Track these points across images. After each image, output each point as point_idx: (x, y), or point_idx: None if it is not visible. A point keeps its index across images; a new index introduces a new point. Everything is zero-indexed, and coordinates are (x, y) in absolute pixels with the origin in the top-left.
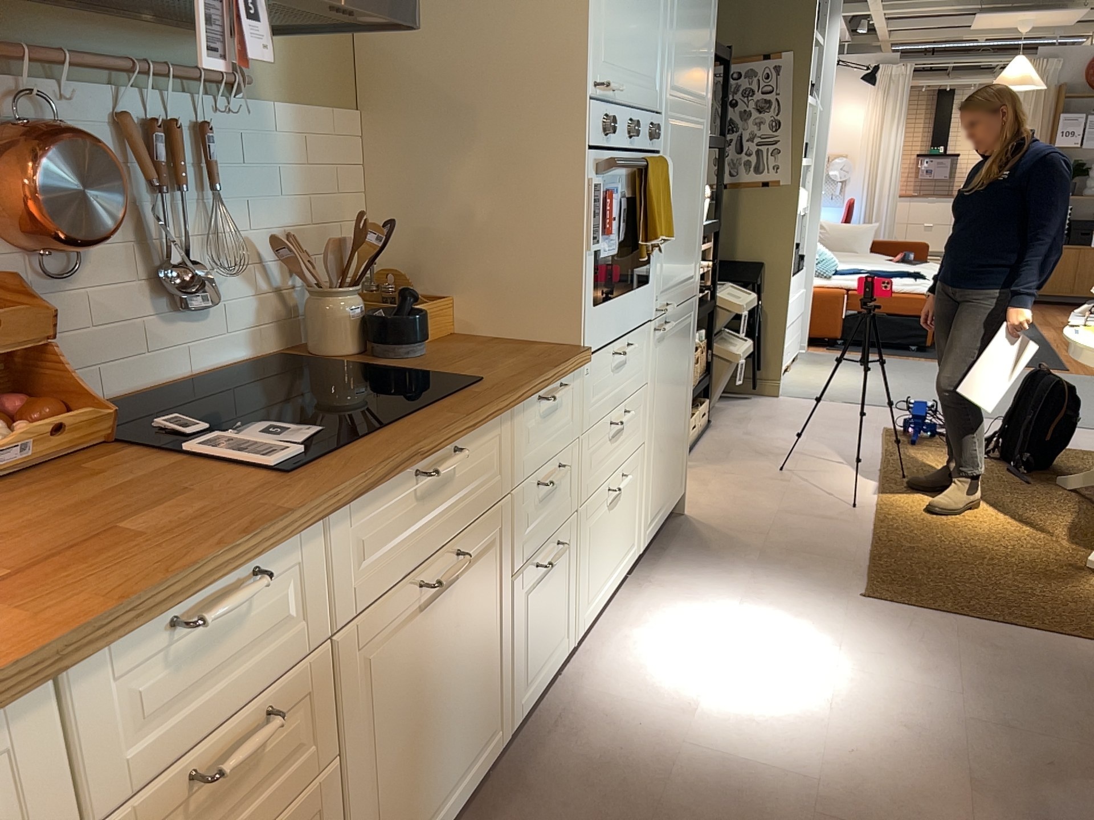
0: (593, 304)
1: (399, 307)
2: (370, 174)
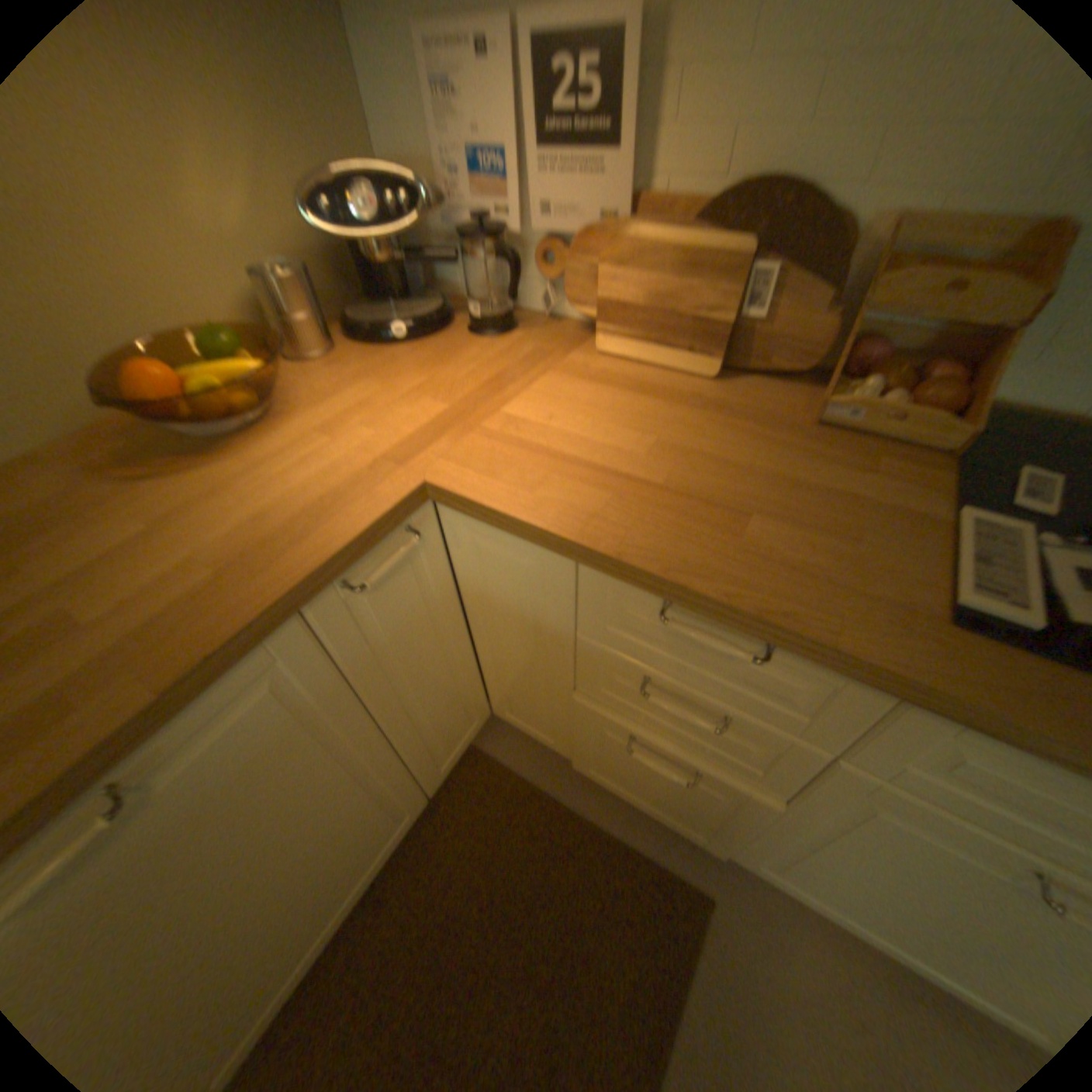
0: None
1: None
2: None
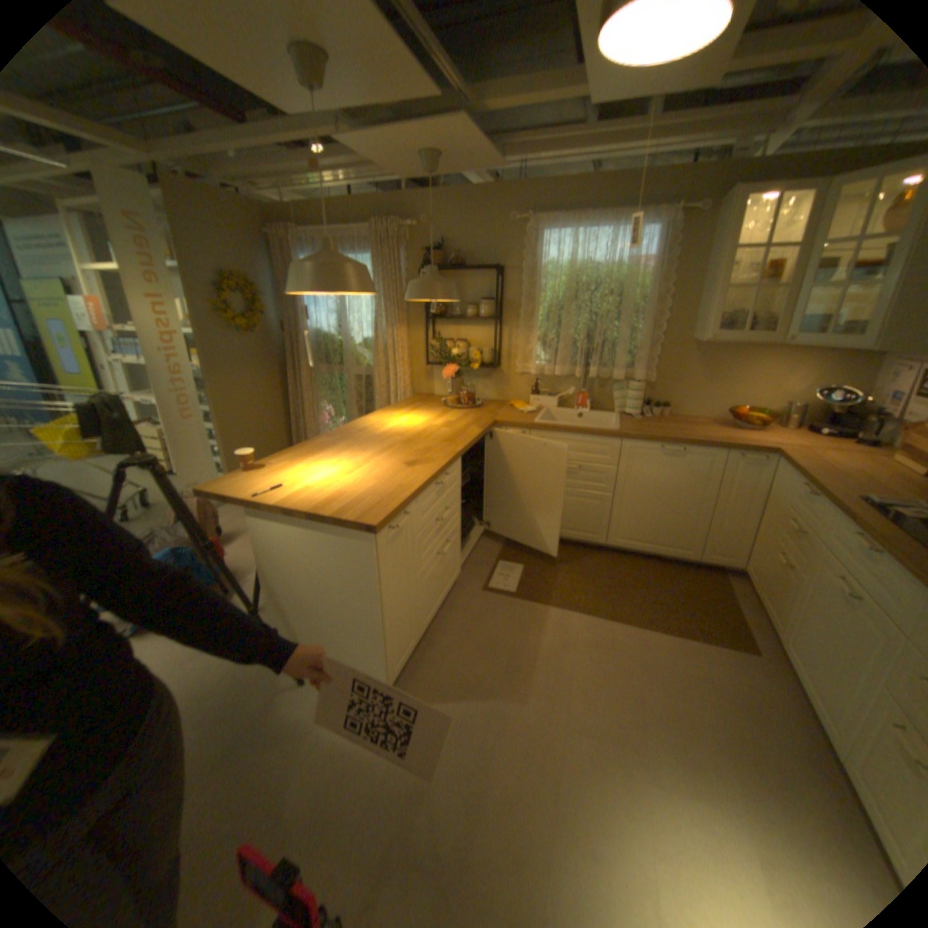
0: None
1: None
2: None
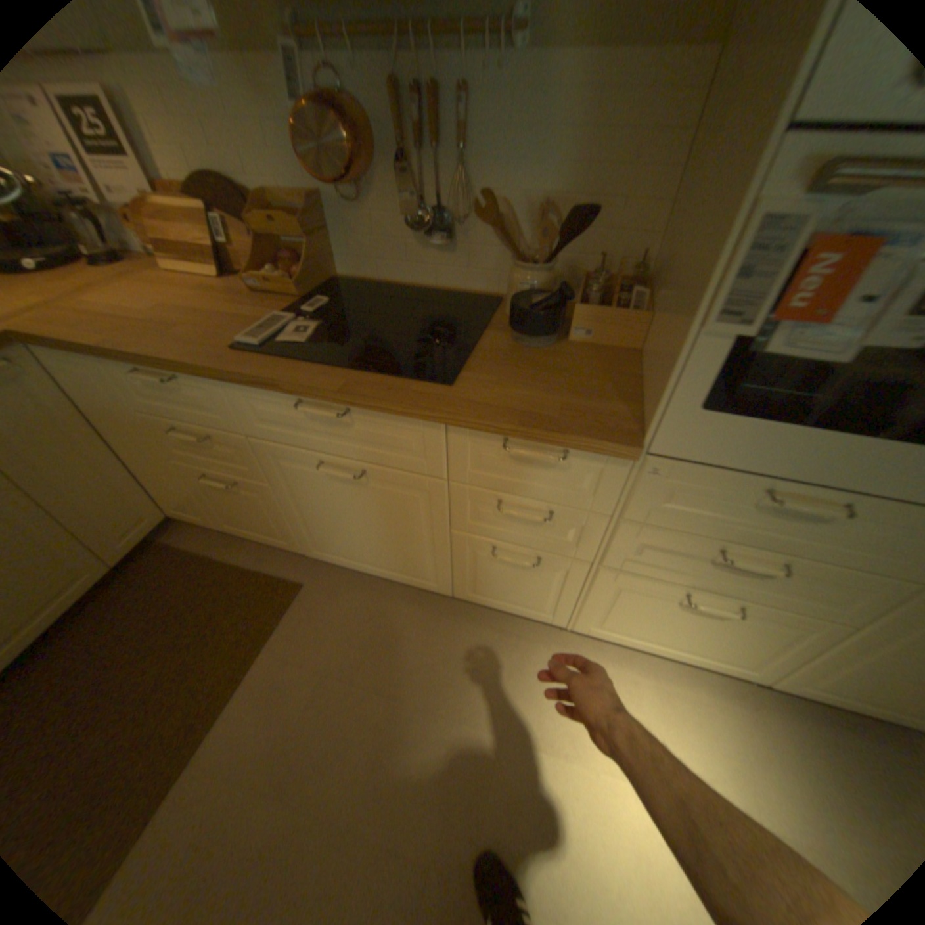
0: (702, 404)
1: (557, 299)
2: (697, 140)
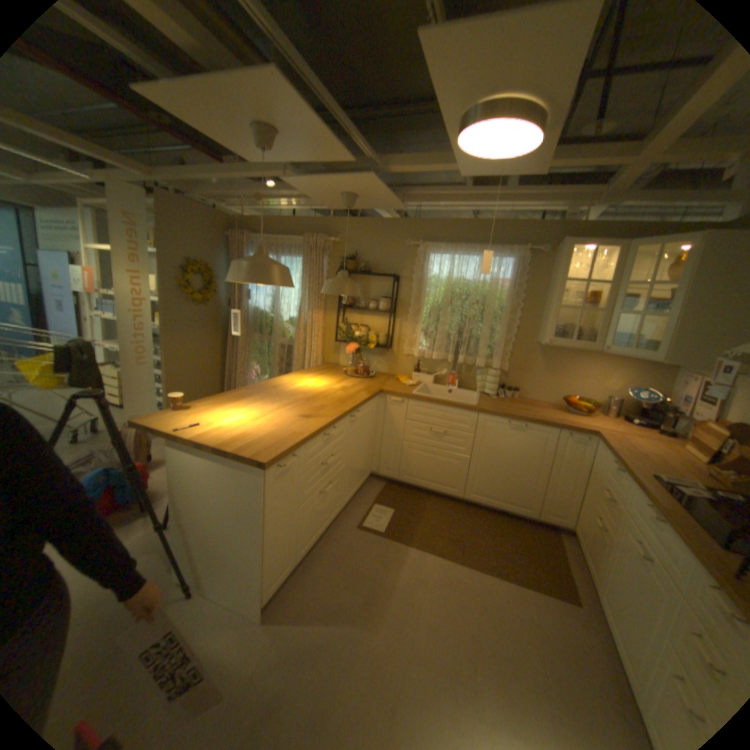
0: None
1: None
2: None
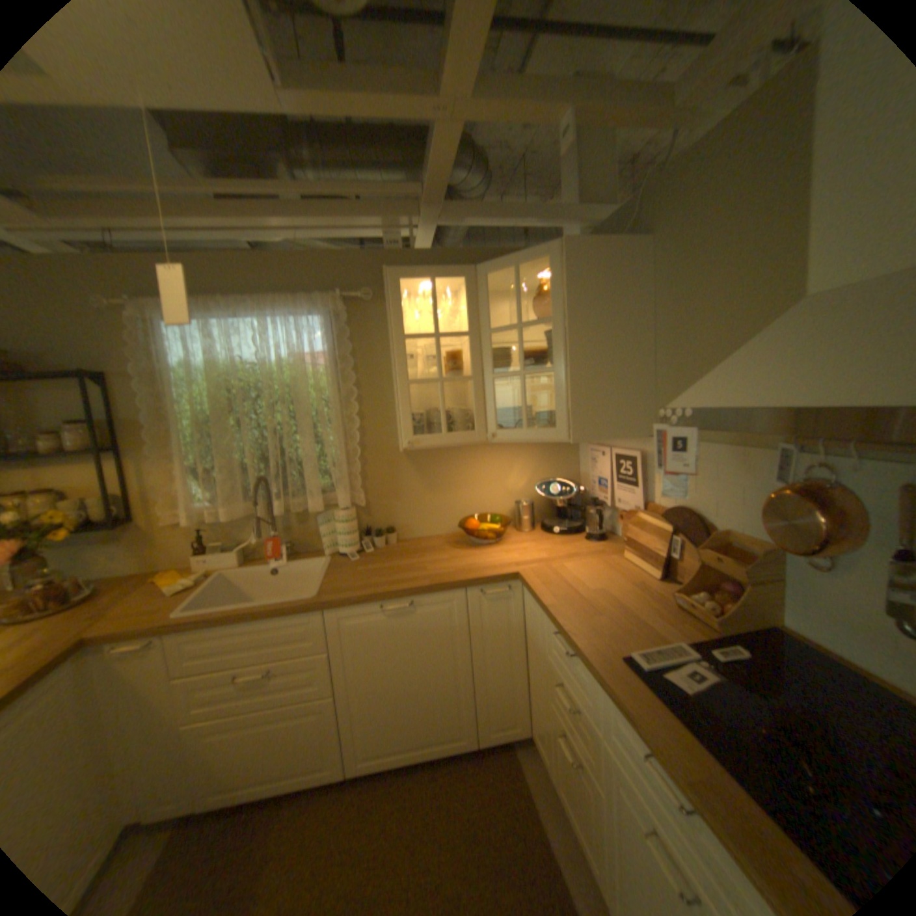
0: None
1: None
2: None
